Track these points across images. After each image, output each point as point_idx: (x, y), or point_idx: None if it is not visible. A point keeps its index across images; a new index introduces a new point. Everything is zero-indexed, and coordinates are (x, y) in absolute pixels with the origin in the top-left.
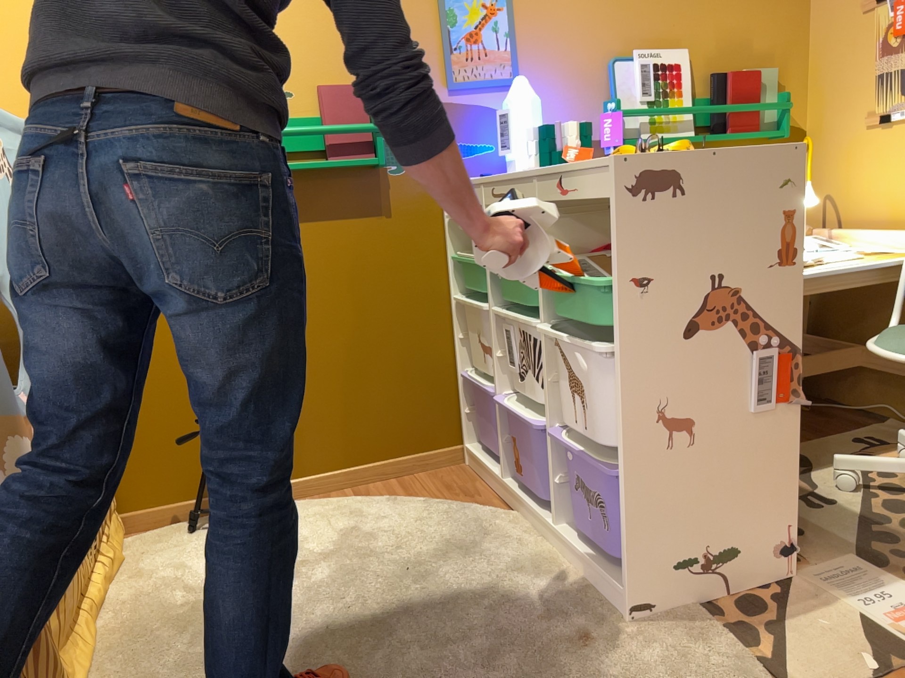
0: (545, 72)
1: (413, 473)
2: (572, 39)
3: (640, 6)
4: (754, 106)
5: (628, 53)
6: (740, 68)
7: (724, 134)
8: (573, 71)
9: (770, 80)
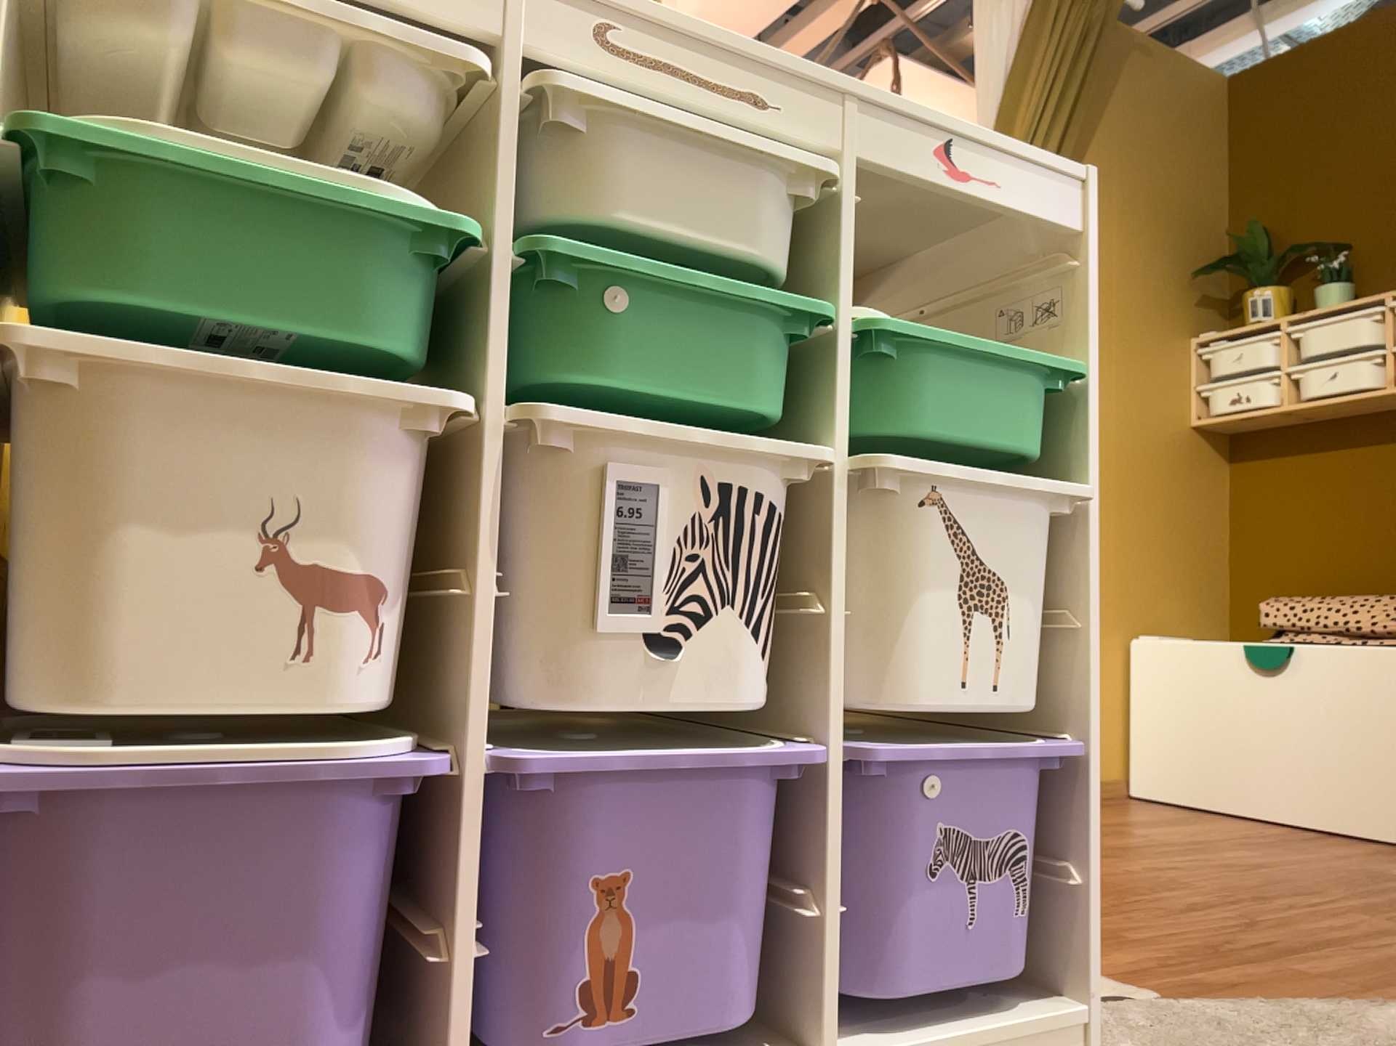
0: None
1: None
2: None
3: None
4: None
5: None
6: None
7: None
8: None
9: None
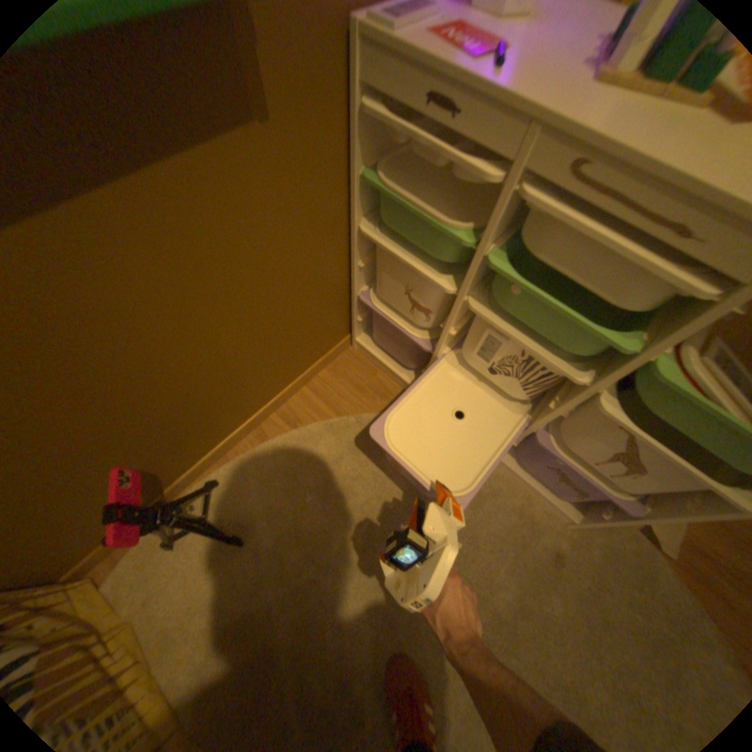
0: None
1: (319, 374)
2: None
3: None
4: None
5: None
6: None
7: None
8: None
9: None
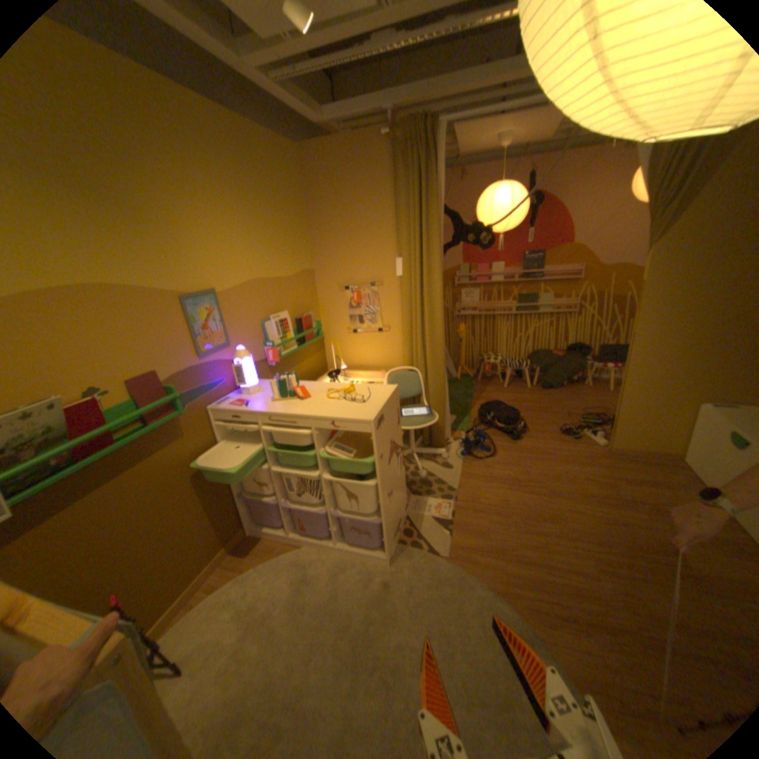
0: (238, 335)
1: (225, 557)
2: (246, 316)
3: (267, 294)
4: (313, 330)
5: (267, 317)
6: (301, 312)
7: (304, 342)
8: (249, 331)
9: (312, 316)
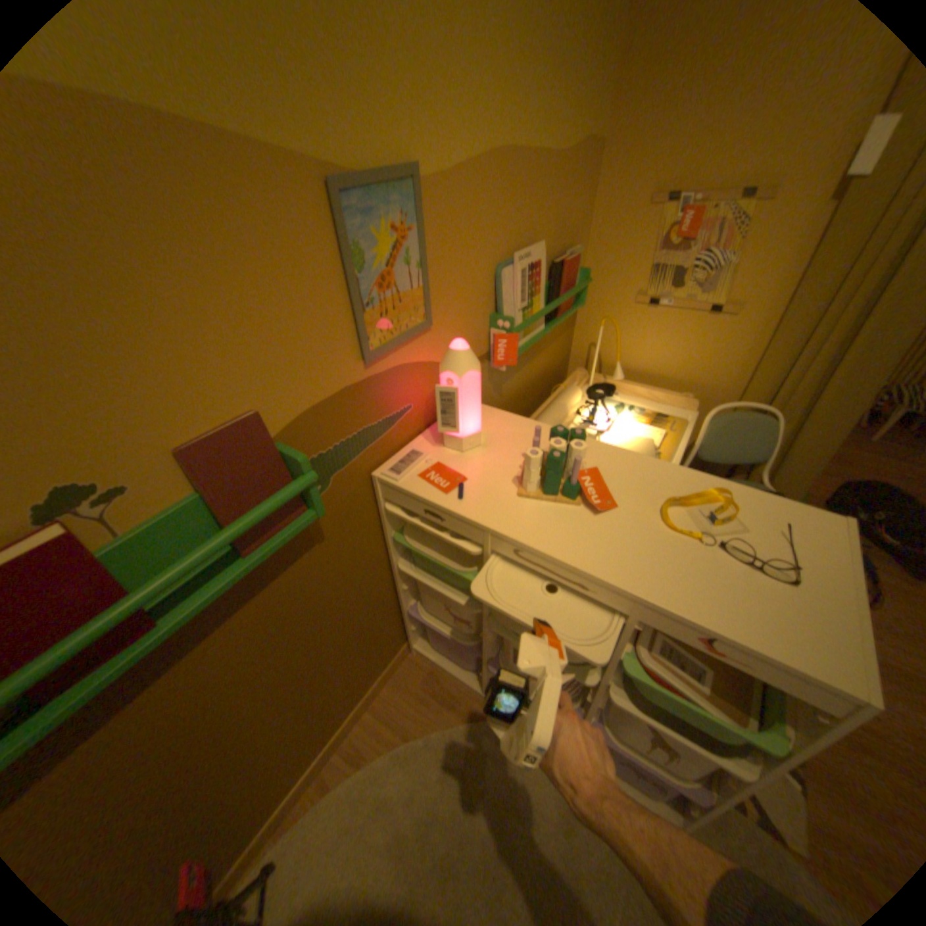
0: (451, 299)
1: (379, 693)
2: (472, 250)
3: (519, 194)
4: (578, 289)
5: (509, 254)
6: (564, 246)
7: (556, 316)
8: (472, 289)
9: (580, 256)
